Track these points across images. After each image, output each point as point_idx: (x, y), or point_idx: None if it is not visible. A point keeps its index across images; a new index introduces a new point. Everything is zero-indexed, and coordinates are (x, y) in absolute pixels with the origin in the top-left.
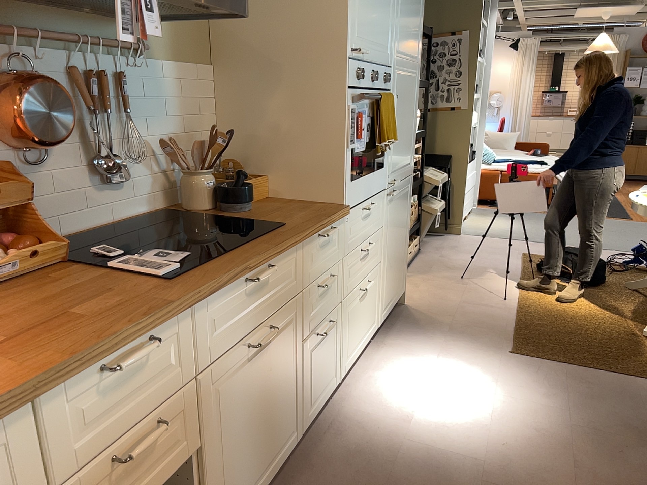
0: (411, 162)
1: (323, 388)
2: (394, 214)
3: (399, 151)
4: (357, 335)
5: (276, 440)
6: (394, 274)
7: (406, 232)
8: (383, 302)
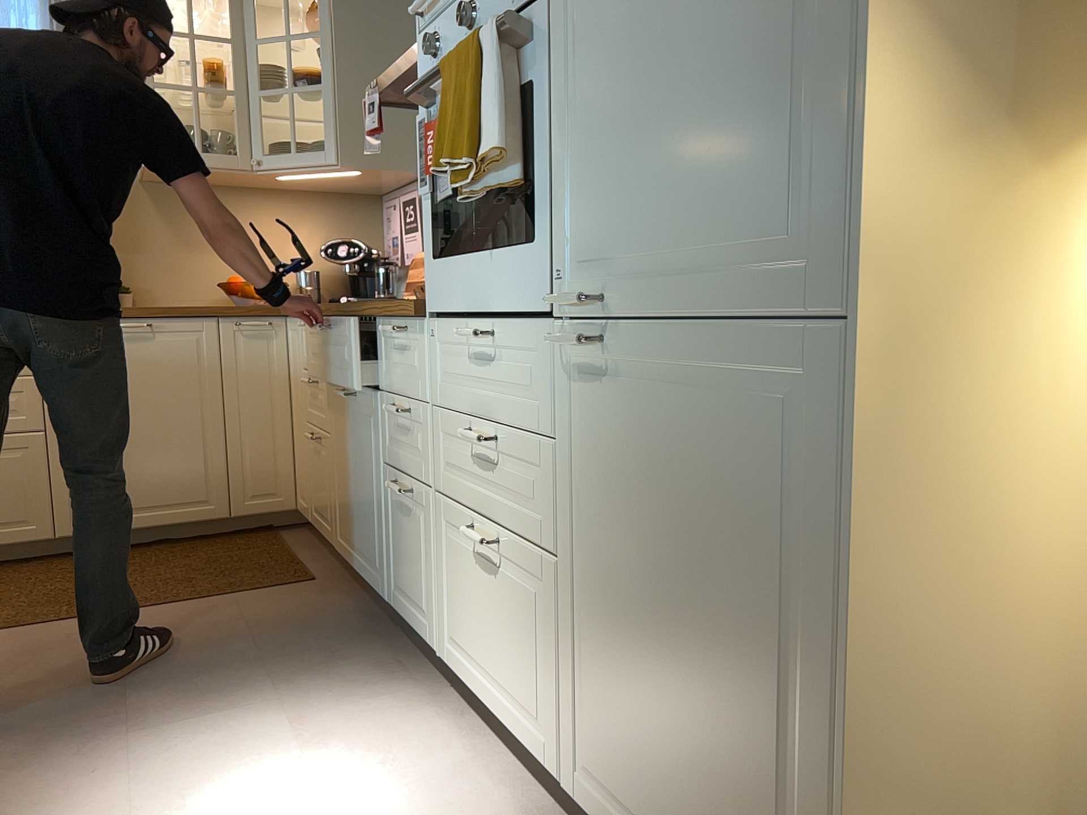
0: (825, 241)
1: (412, 601)
2: (620, 441)
3: (636, 181)
4: (476, 642)
5: (365, 542)
6: (664, 744)
7: (814, 679)
8: (588, 743)
